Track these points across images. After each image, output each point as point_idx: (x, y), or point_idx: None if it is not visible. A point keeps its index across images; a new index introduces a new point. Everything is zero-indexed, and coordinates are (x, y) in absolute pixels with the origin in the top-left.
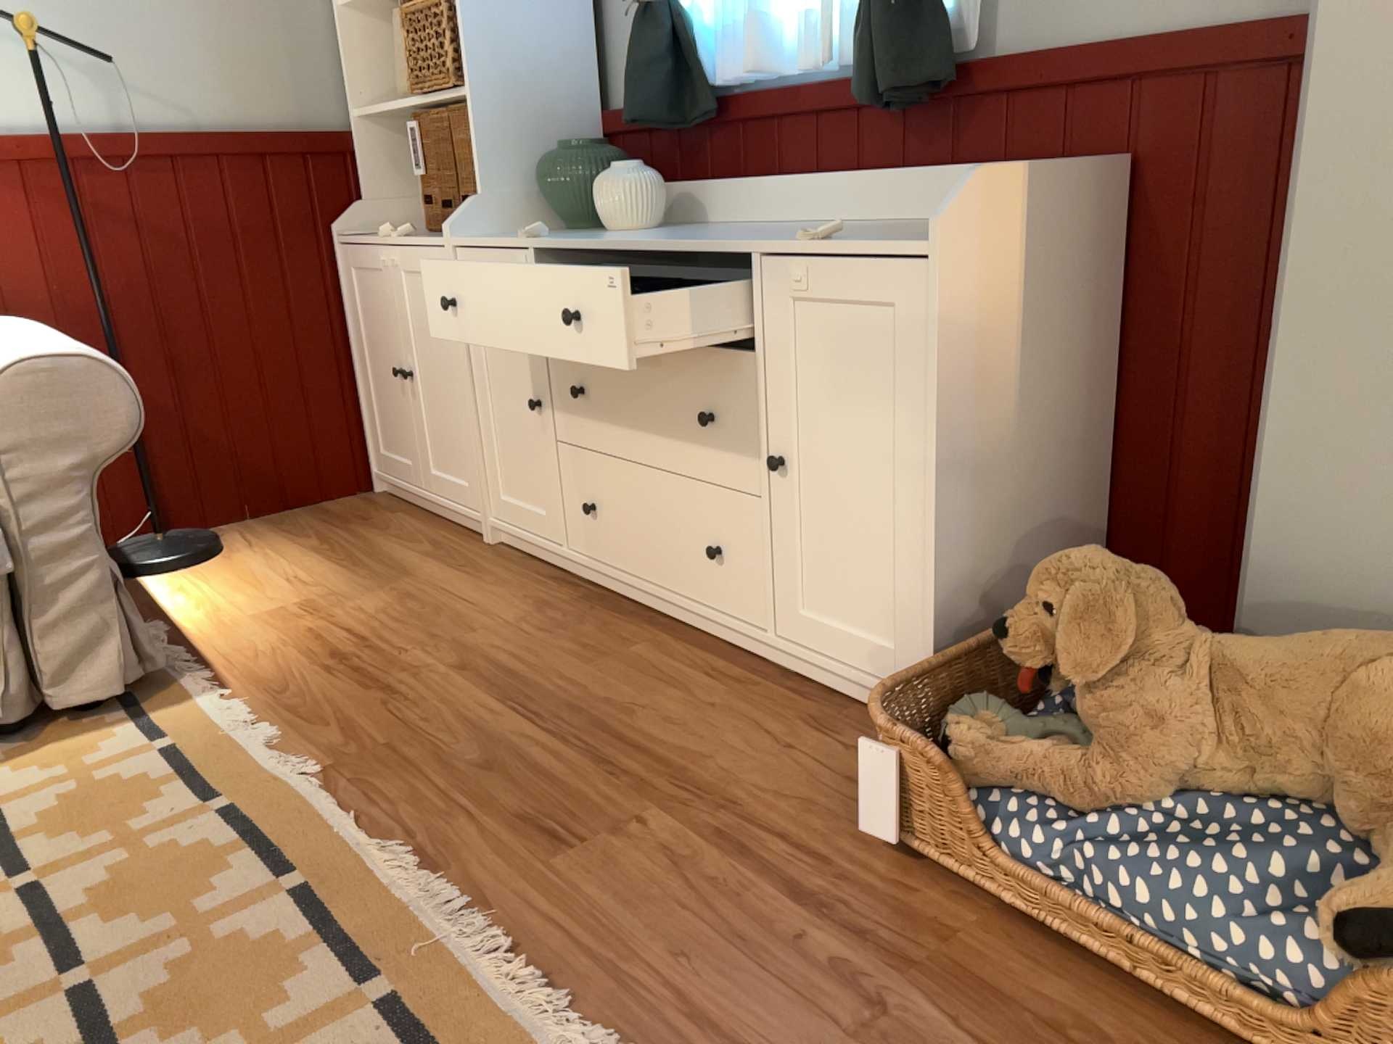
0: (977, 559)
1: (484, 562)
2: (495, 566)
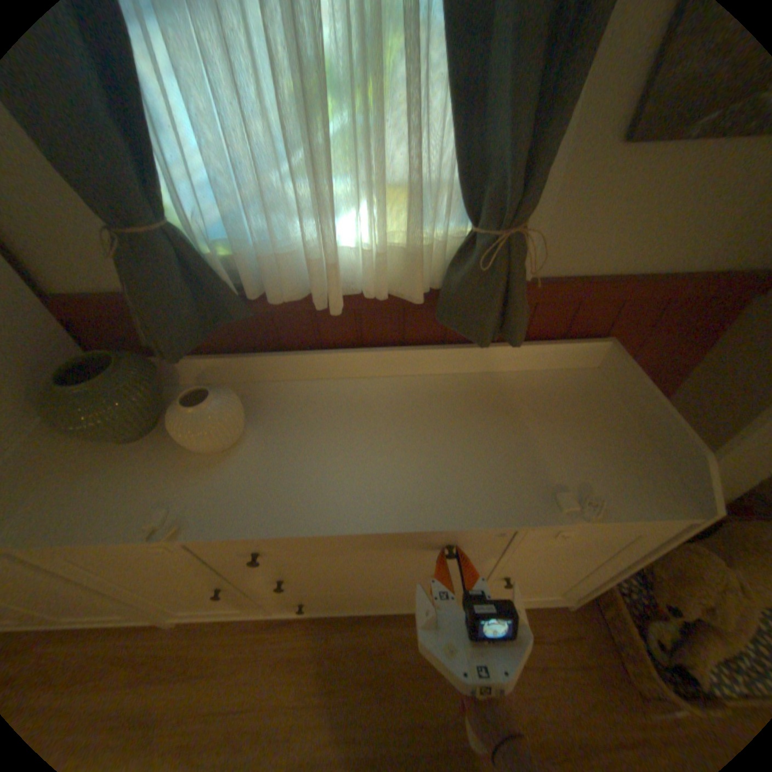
0: None
1: (192, 648)
2: (207, 646)
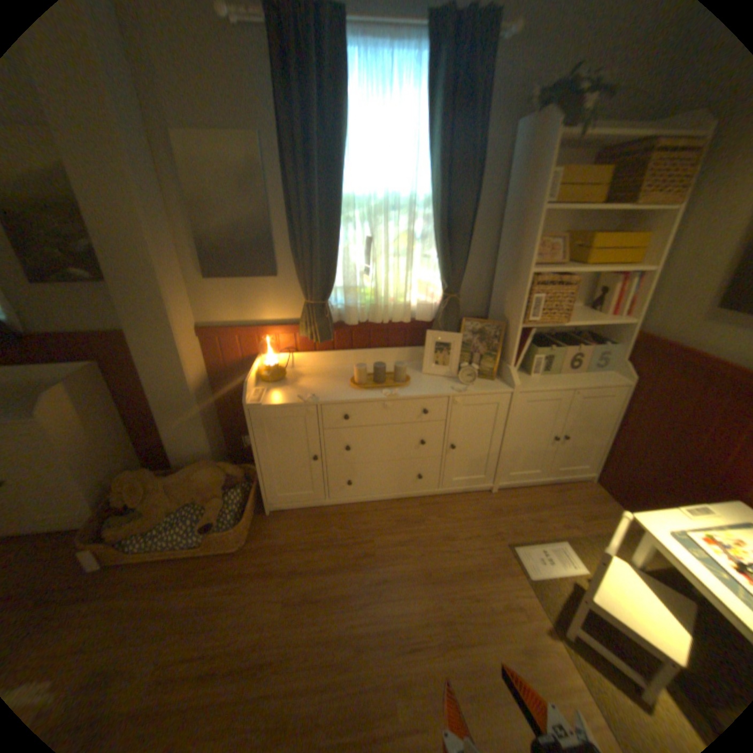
0: (95, 480)
1: None
2: None
